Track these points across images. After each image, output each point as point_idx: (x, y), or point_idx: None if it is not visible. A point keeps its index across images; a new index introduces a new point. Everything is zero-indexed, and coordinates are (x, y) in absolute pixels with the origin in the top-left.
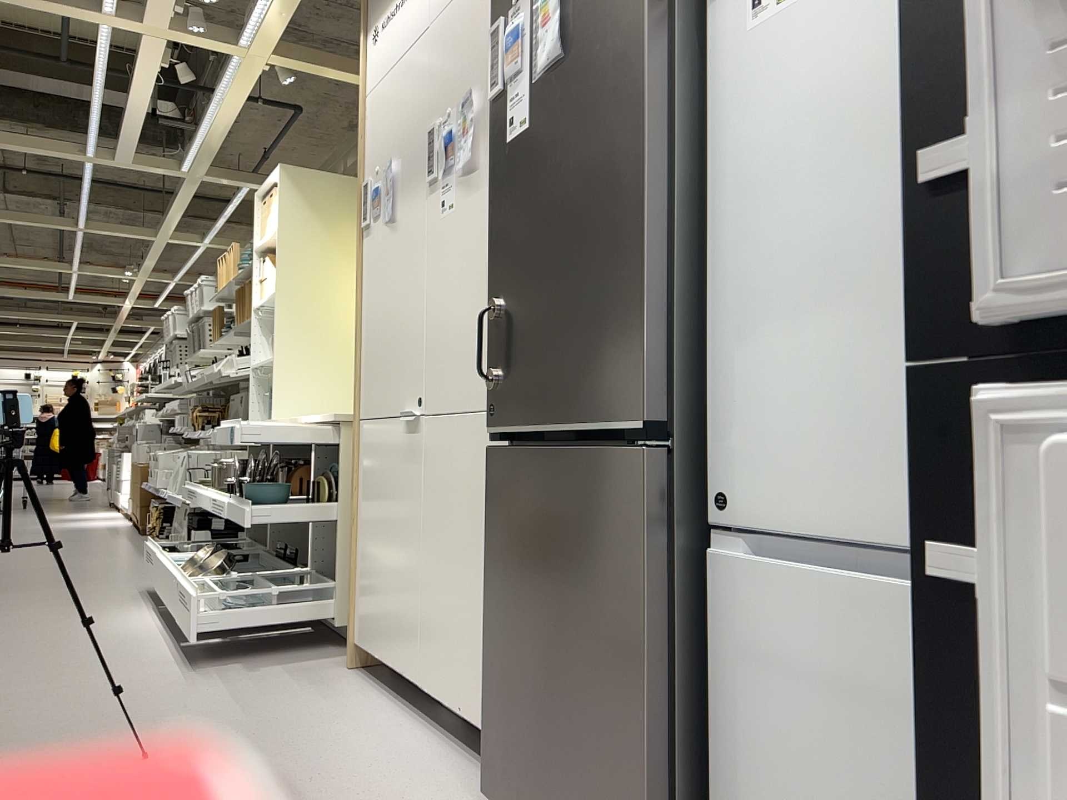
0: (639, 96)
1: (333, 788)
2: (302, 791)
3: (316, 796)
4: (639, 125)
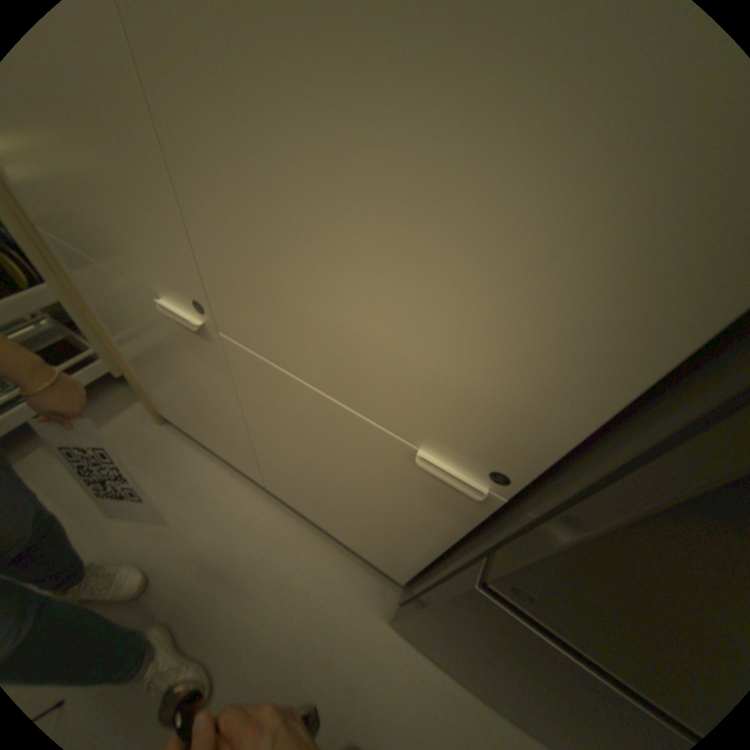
0: None
1: (268, 646)
2: (246, 665)
3: (263, 668)
4: None
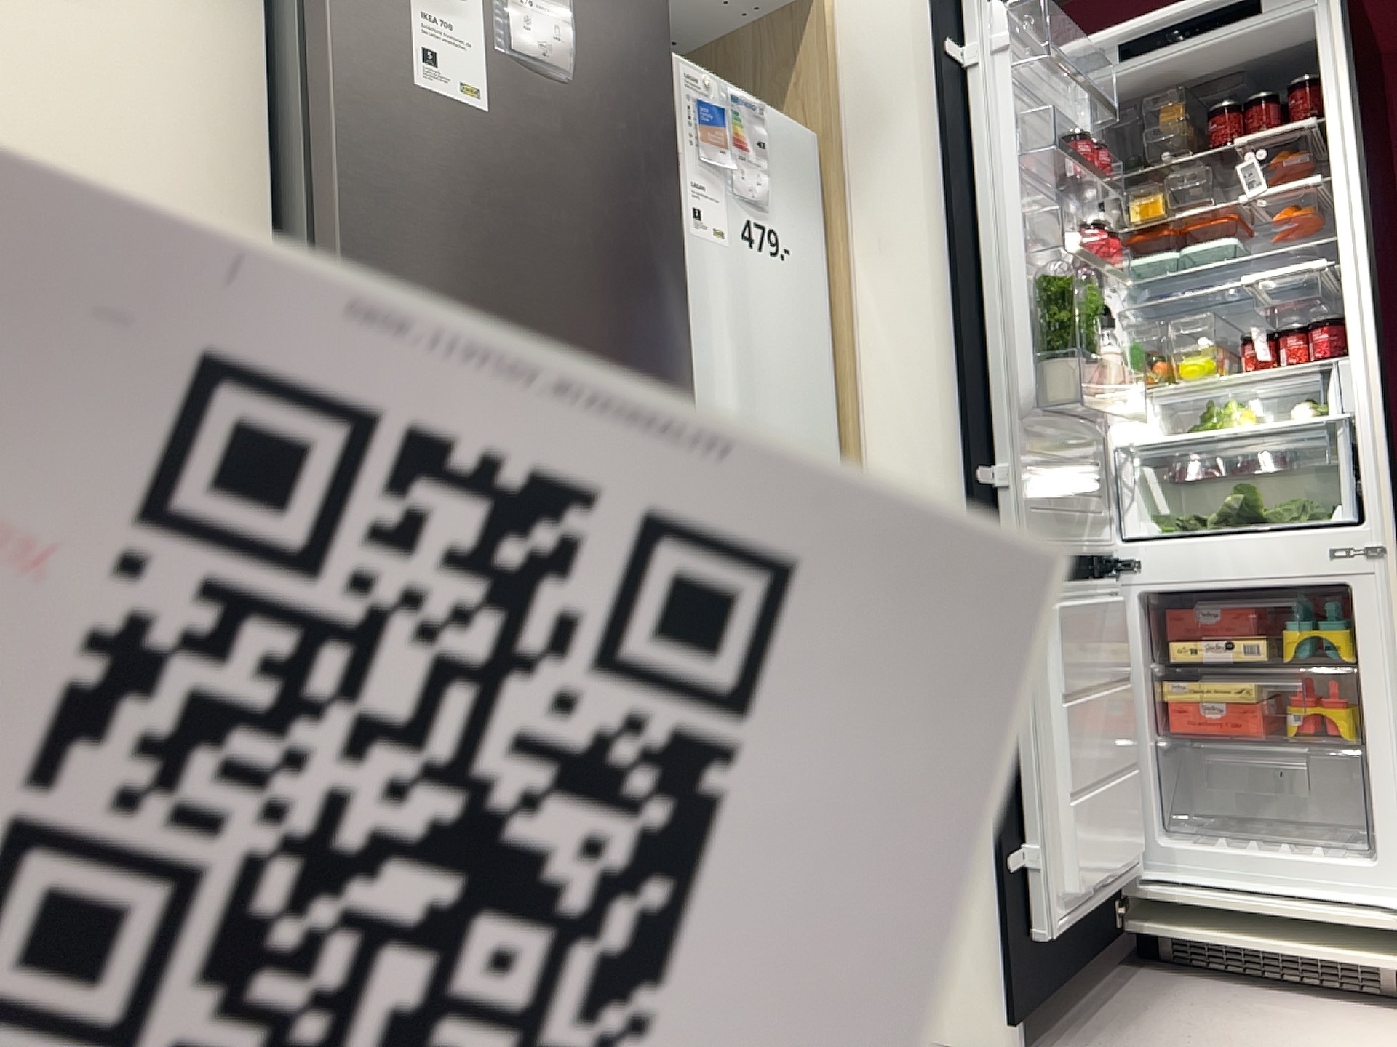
0: (676, 236)
1: None
2: None
3: None
4: (678, 269)
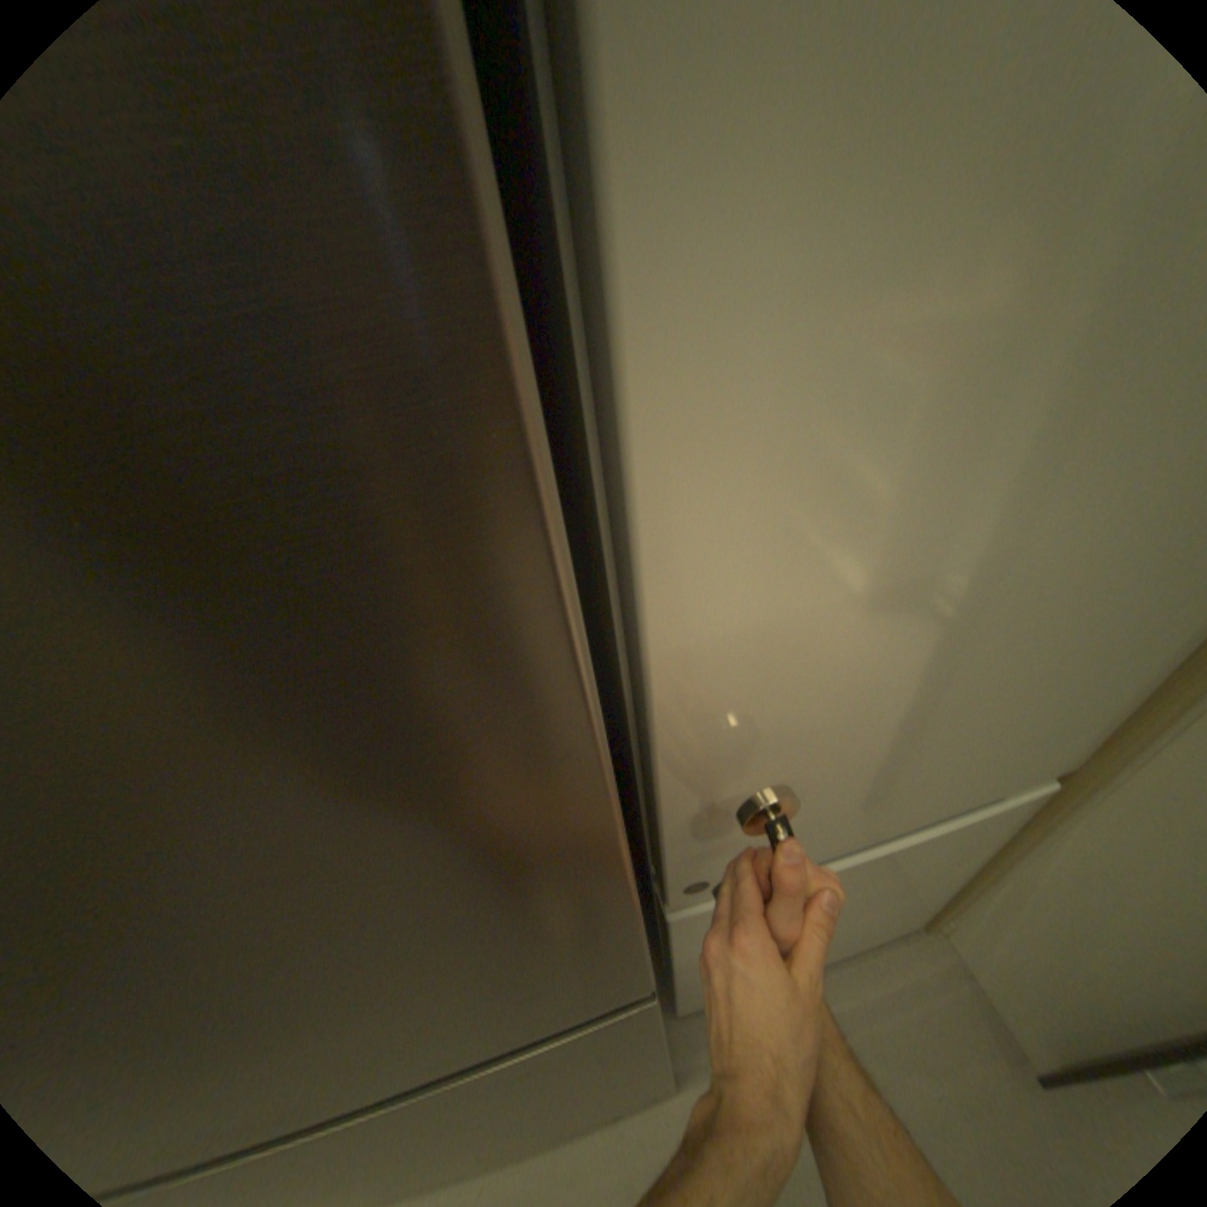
0: None
1: None
2: None
3: None
4: None
